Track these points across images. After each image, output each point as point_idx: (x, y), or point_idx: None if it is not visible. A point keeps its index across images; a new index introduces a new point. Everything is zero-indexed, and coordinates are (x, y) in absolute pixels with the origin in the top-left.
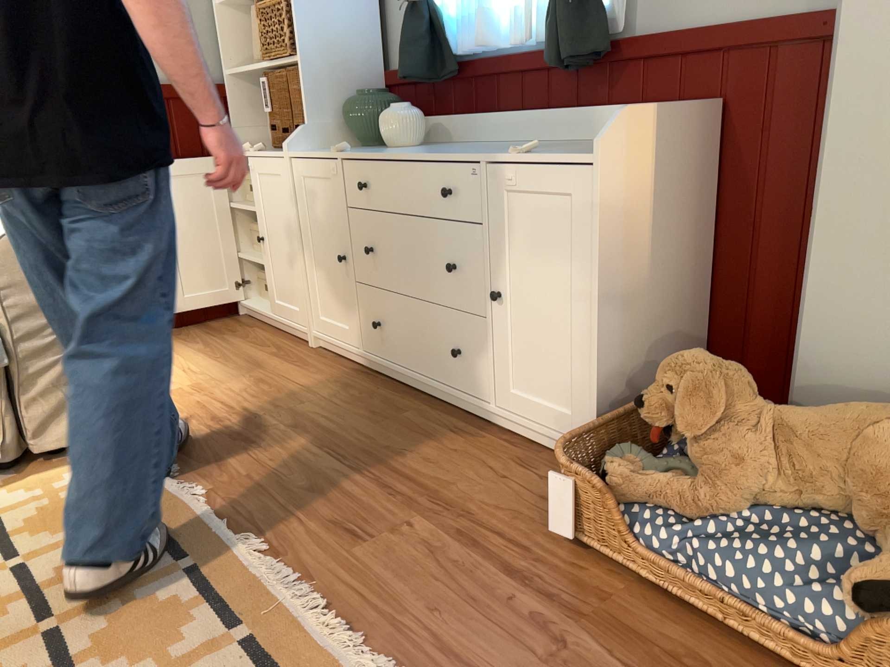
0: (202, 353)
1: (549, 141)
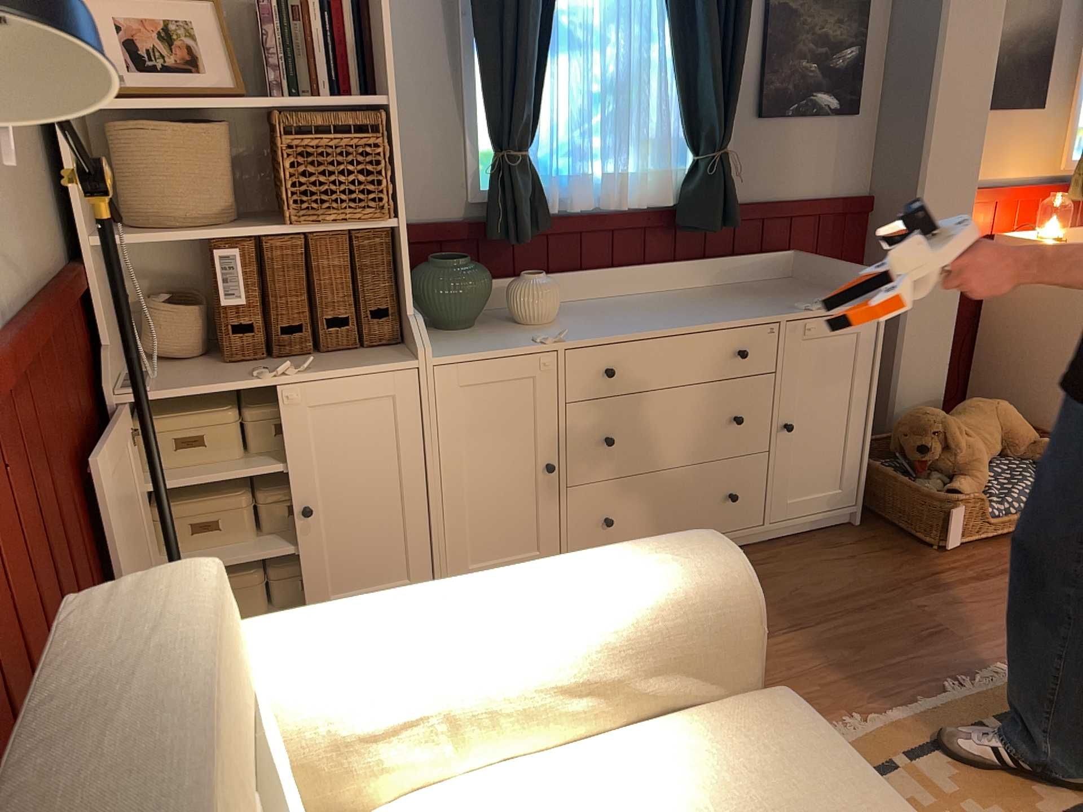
0: None
1: (663, 291)
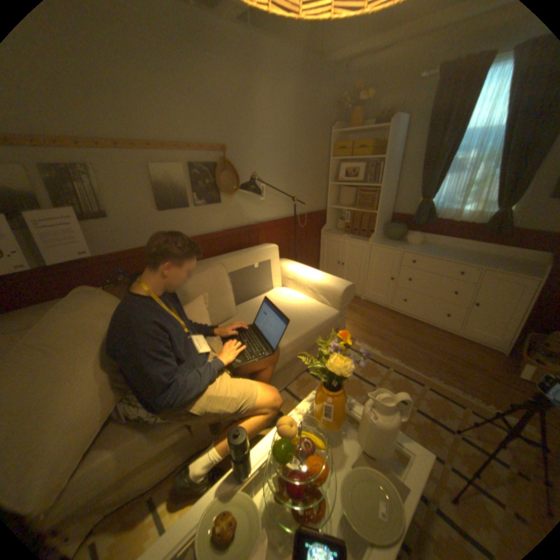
0: None
1: (474, 251)
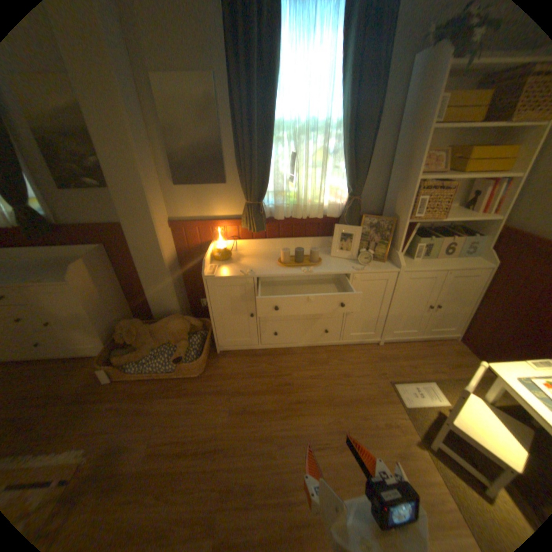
0: None
1: (41, 258)
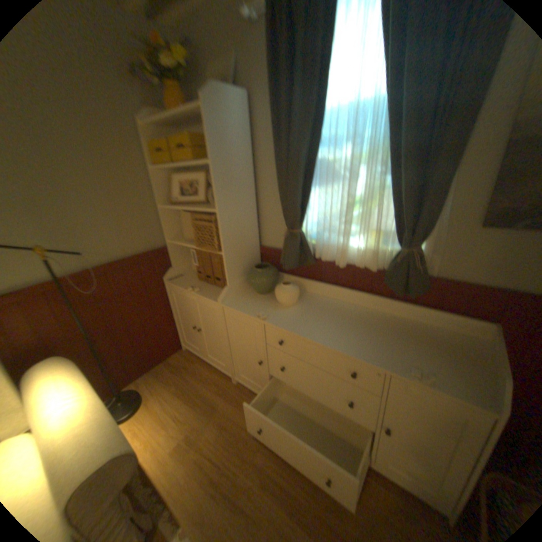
0: (176, 396)
1: (377, 310)
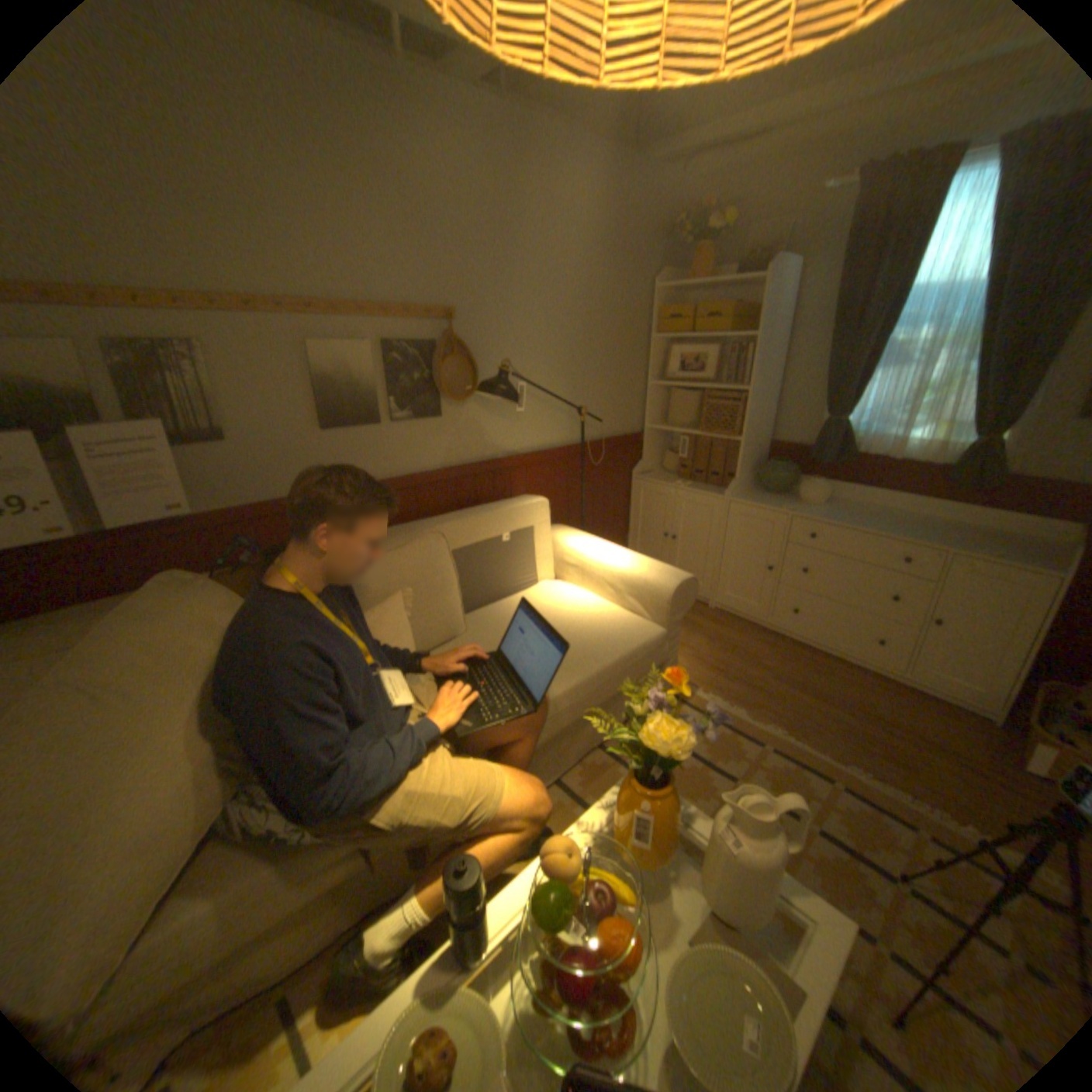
0: None
1: (930, 517)
